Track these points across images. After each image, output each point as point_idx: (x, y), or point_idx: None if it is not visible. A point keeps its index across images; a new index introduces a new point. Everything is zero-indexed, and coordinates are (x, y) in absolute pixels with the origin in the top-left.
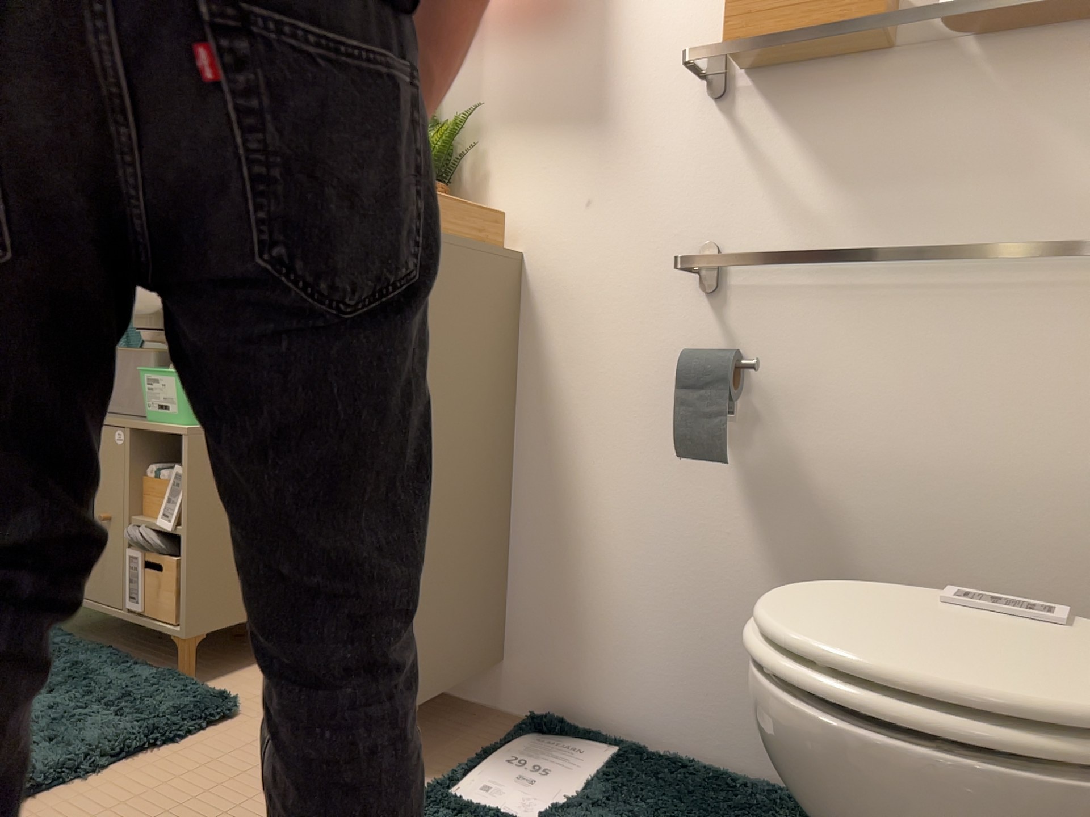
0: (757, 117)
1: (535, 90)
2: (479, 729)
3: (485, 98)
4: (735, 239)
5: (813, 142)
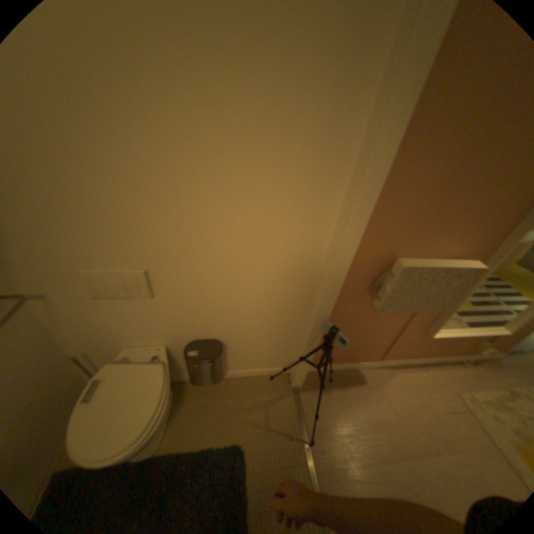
0: None
1: None
2: None
3: None
4: None
5: None
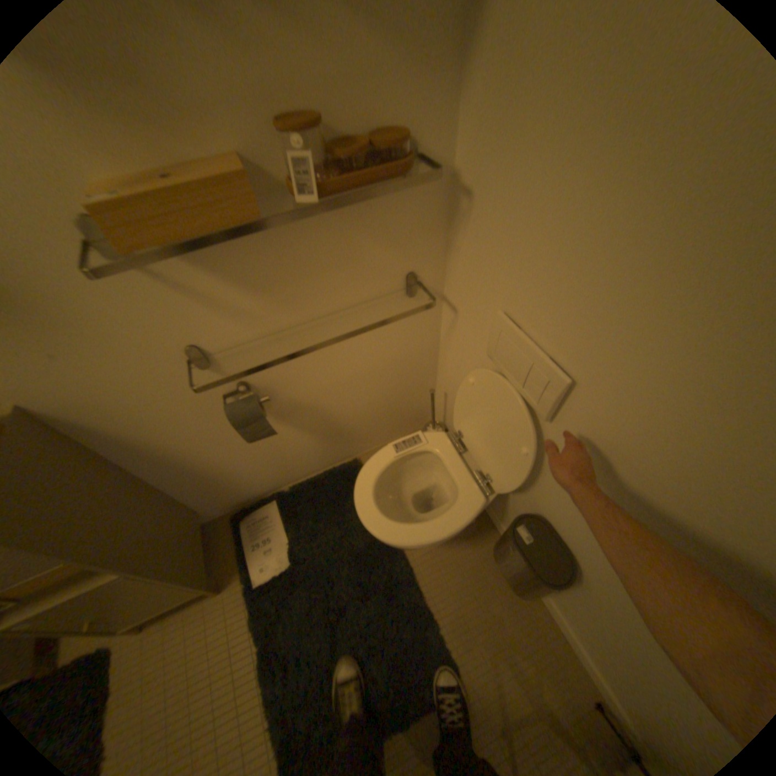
0: (169, 263)
1: None
2: (215, 539)
3: None
4: (203, 337)
5: (224, 271)
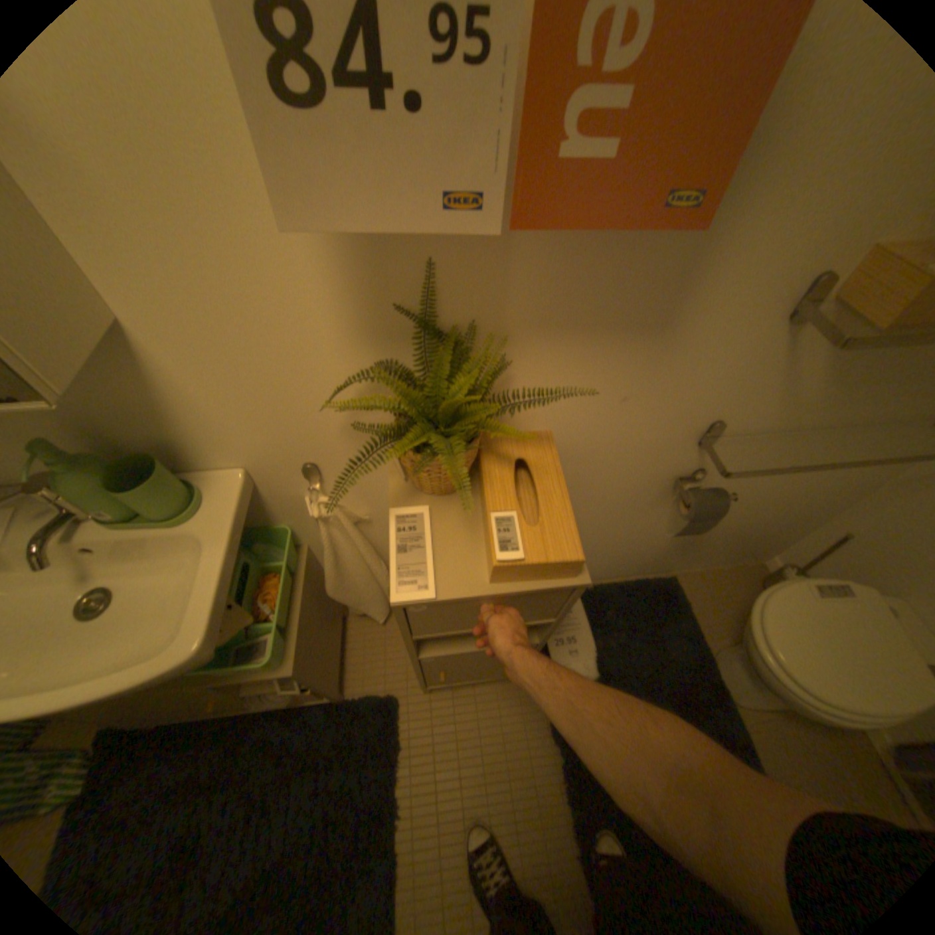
0: (817, 334)
1: (593, 290)
2: None
3: (513, 293)
4: (739, 415)
5: (843, 354)
